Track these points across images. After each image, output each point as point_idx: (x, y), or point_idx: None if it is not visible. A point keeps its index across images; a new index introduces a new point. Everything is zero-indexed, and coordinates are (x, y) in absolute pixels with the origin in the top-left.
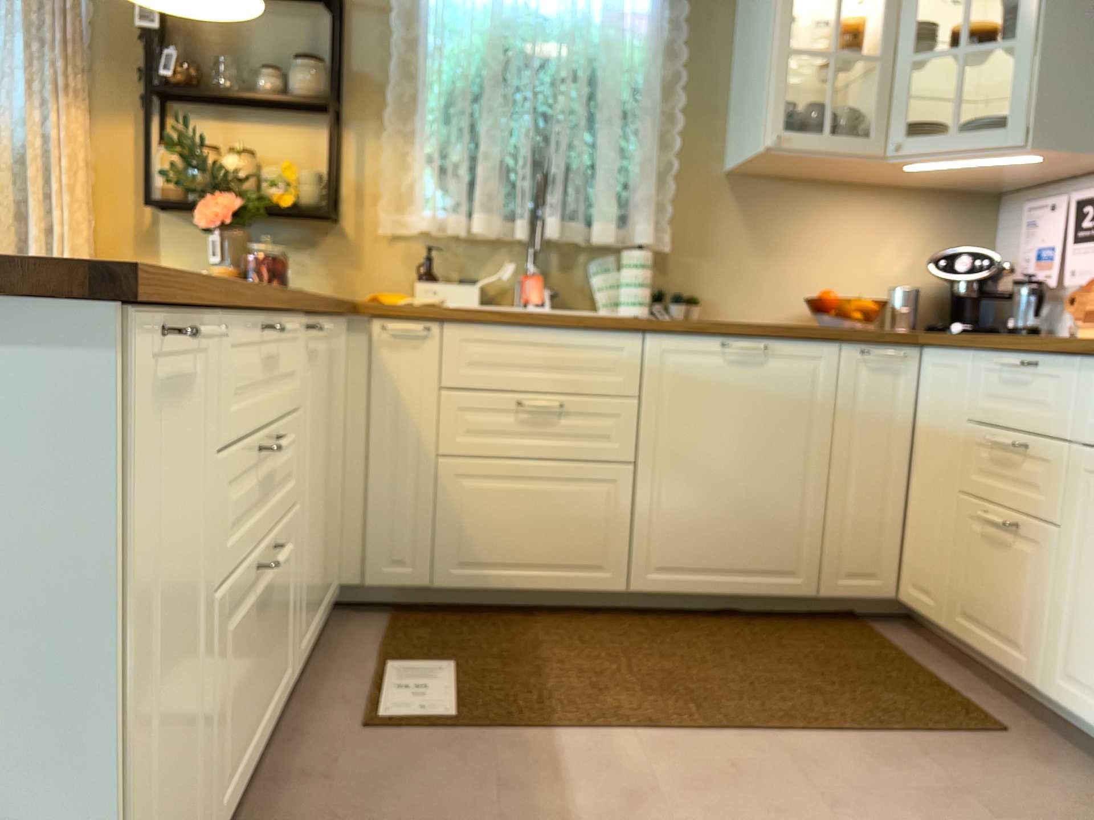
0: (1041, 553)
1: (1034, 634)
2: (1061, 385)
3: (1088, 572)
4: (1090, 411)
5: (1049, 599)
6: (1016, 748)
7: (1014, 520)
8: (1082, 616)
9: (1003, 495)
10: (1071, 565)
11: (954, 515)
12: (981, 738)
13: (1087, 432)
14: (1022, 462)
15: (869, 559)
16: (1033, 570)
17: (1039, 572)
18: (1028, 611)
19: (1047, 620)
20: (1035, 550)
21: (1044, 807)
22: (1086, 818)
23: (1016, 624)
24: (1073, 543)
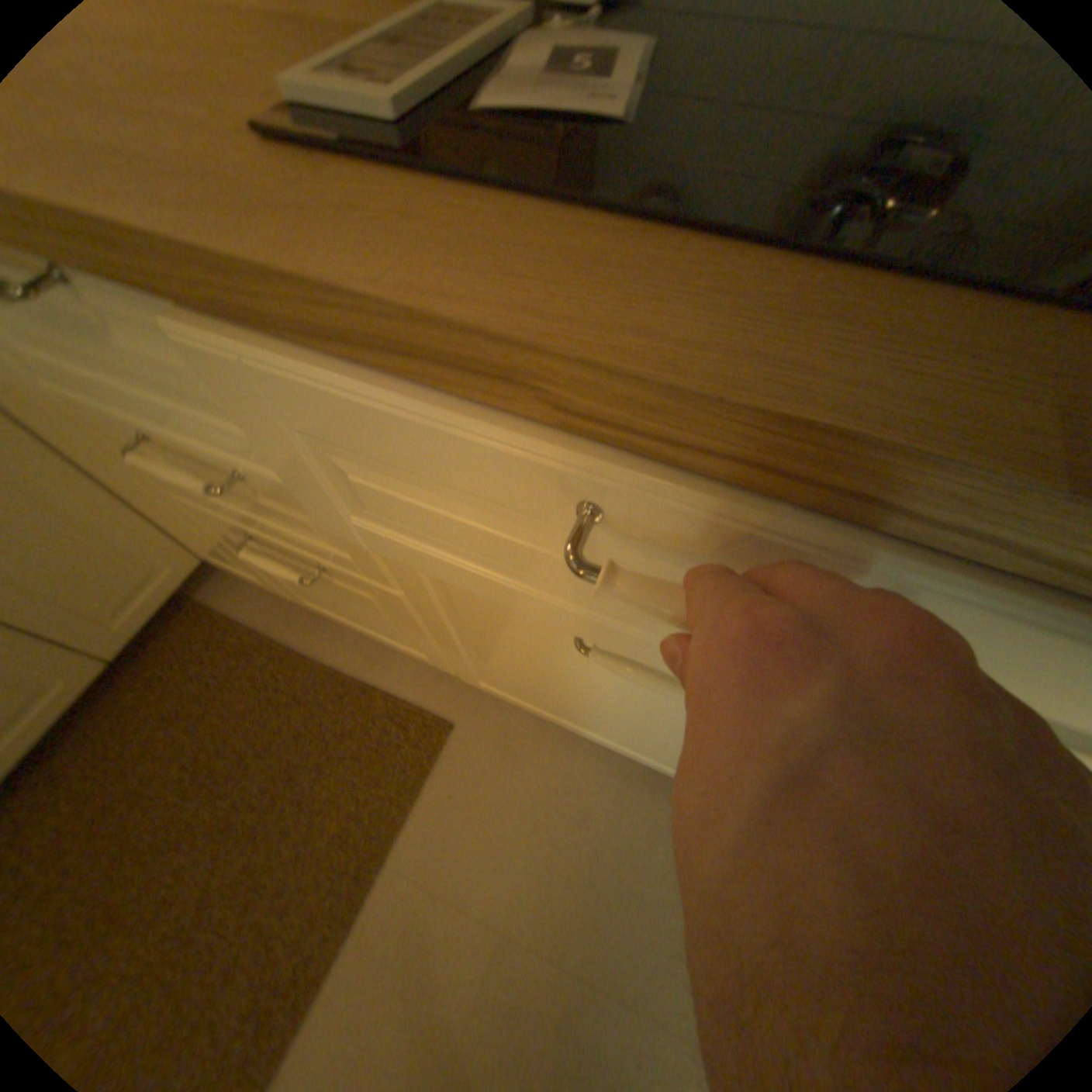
0: (380, 603)
1: (417, 648)
2: (194, 368)
3: (473, 644)
4: (343, 461)
5: (424, 638)
6: (468, 747)
7: (301, 559)
8: (482, 665)
9: (251, 527)
10: (440, 630)
11: (185, 518)
12: (437, 769)
13: (364, 500)
14: (242, 495)
15: (120, 580)
16: (377, 611)
17: (389, 615)
18: (397, 633)
19: (431, 648)
20: (366, 596)
21: (552, 855)
22: (583, 829)
23: (388, 636)
24: (432, 616)
